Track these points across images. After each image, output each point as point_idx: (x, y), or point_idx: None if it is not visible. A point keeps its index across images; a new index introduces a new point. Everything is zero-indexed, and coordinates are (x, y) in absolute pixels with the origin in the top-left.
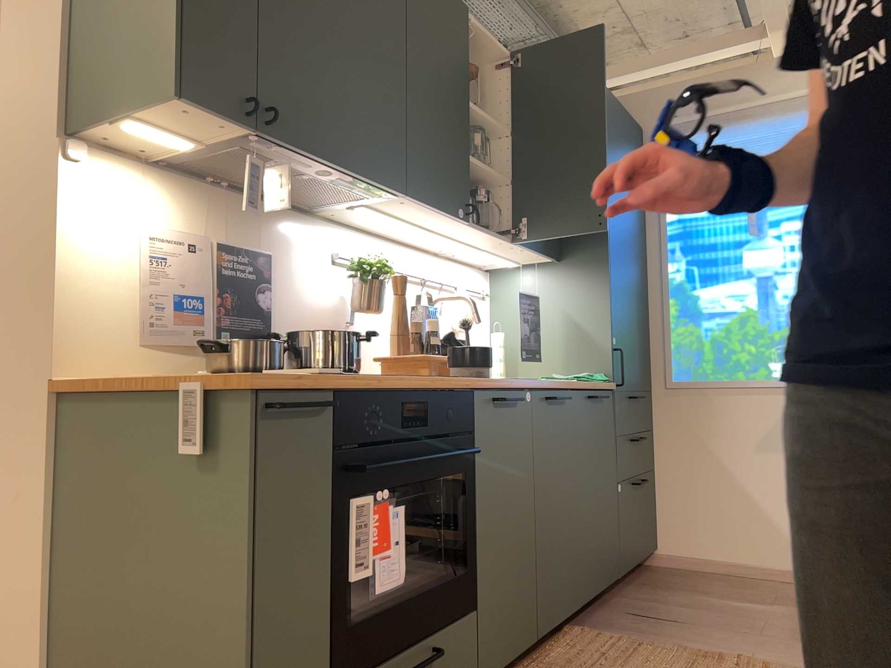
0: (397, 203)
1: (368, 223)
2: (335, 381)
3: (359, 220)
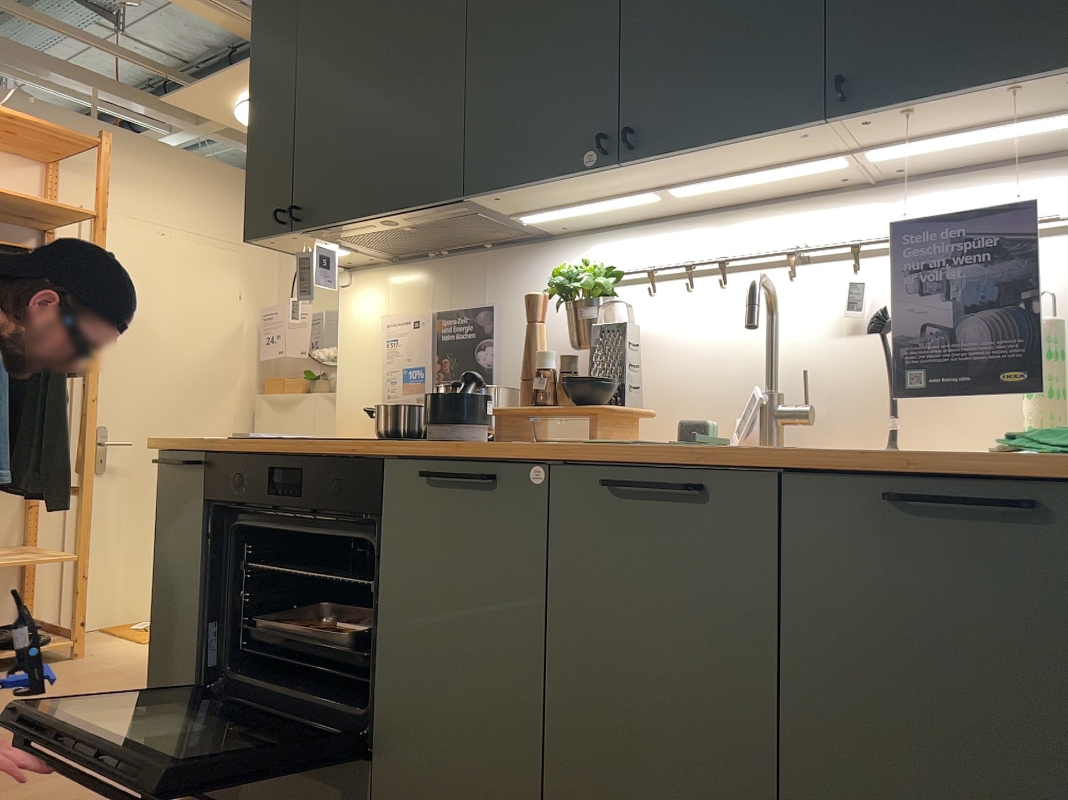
0: (506, 201)
1: (624, 214)
2: (199, 443)
3: (606, 217)
